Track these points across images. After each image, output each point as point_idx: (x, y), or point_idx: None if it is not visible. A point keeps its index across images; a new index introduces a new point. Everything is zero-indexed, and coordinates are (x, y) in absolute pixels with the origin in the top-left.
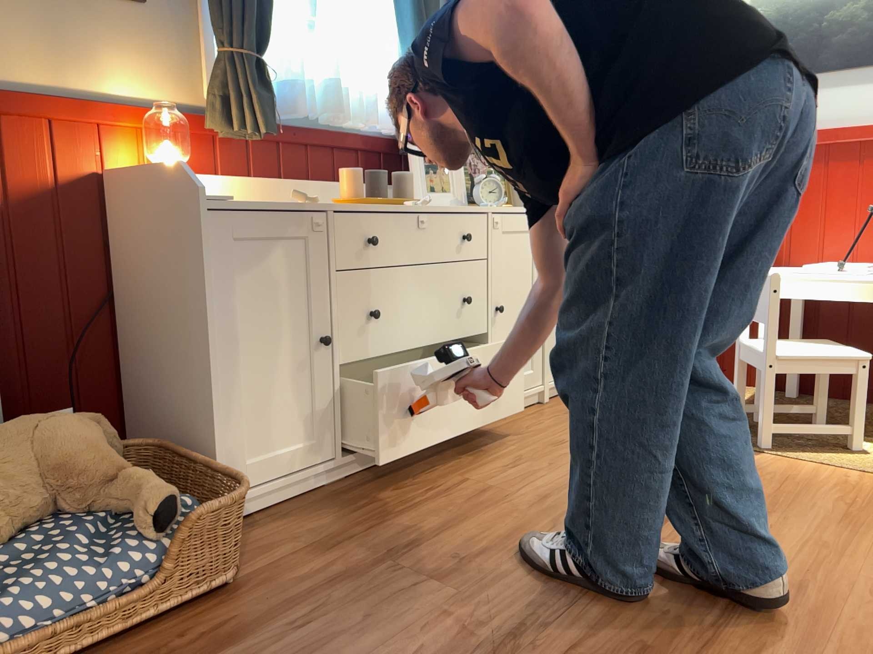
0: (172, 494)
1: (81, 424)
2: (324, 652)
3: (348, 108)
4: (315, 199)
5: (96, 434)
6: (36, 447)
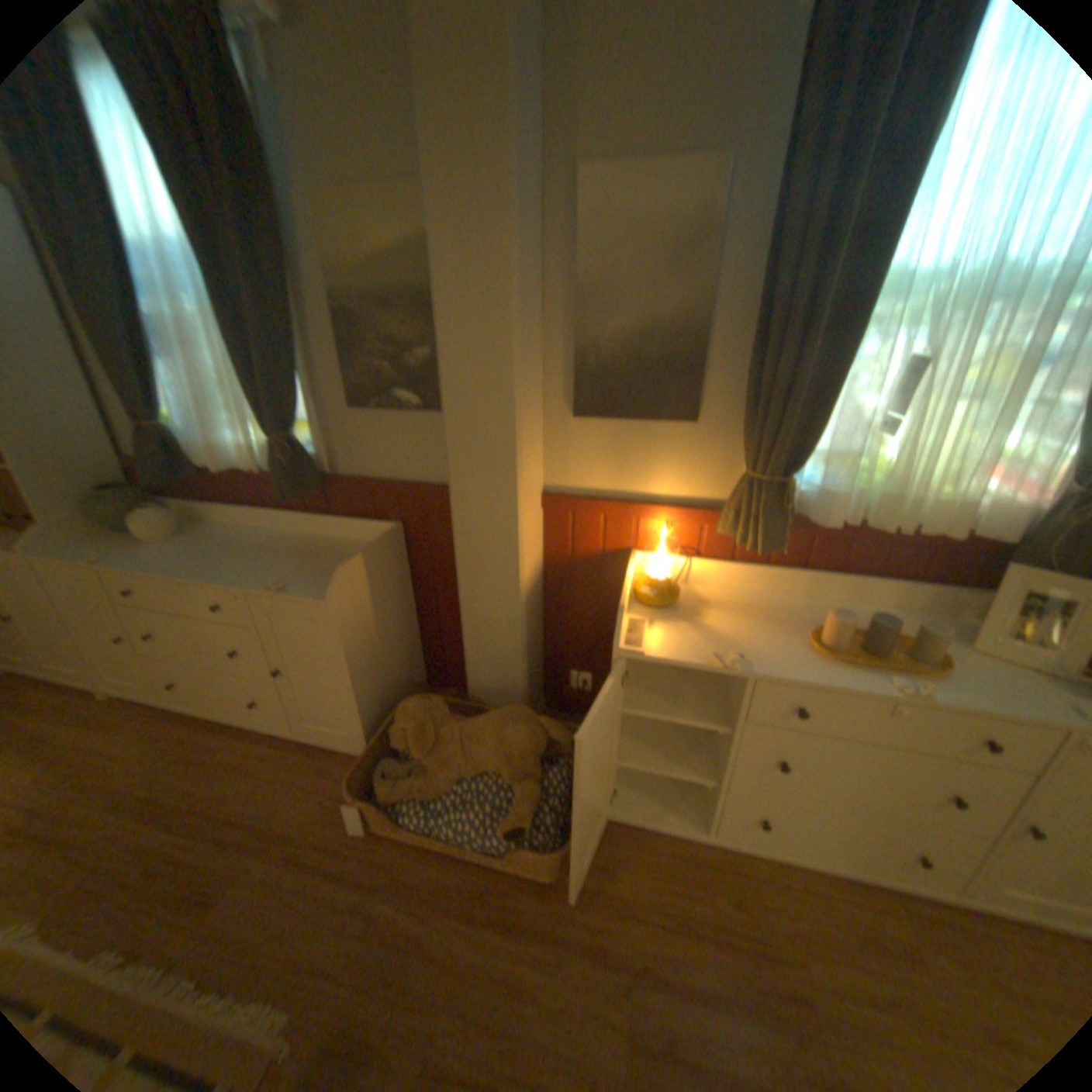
0: (525, 826)
1: (529, 735)
2: (521, 1005)
3: (930, 508)
4: (744, 662)
5: (534, 744)
6: (501, 739)
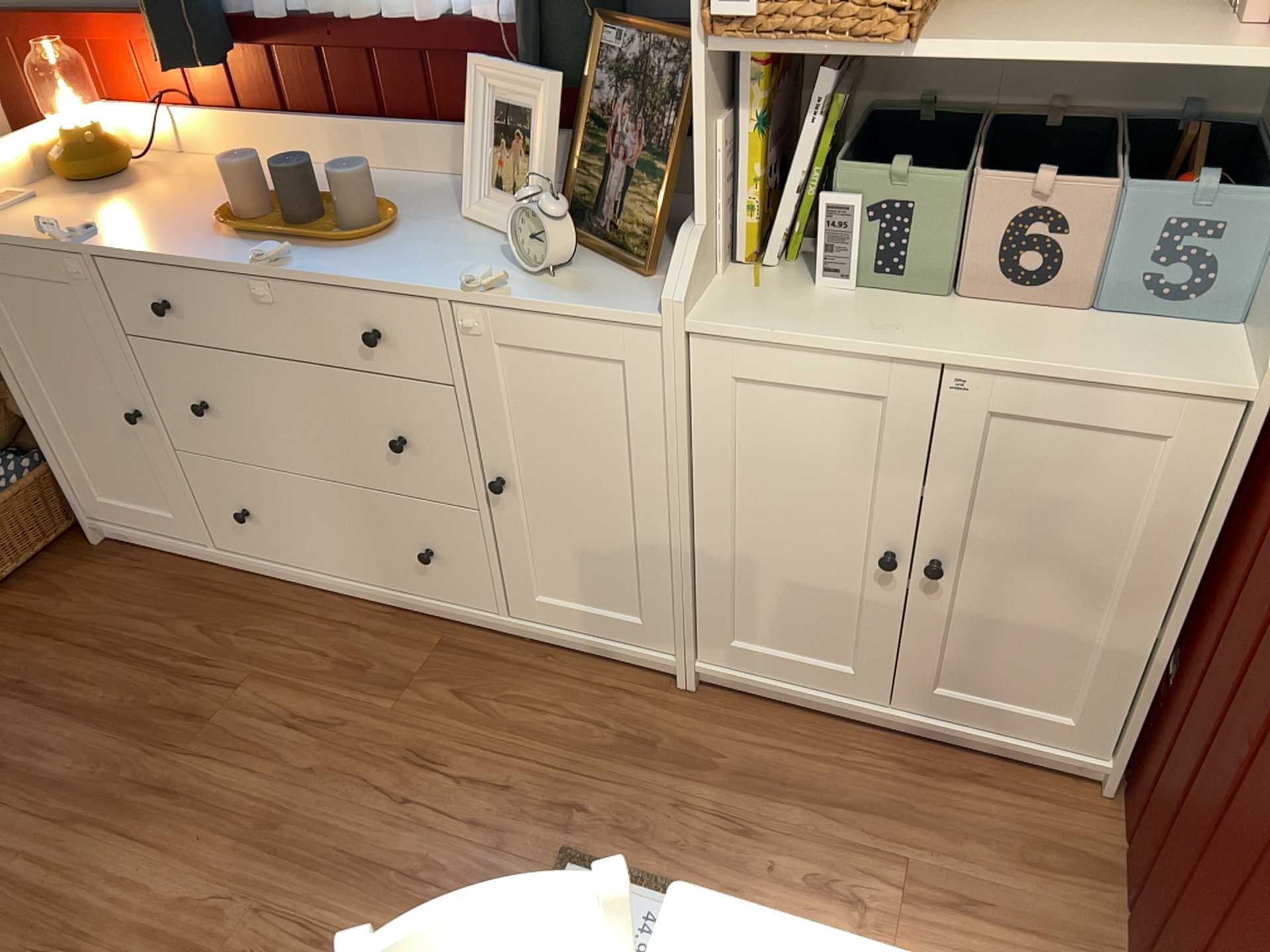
0: None
1: None
2: None
3: None
4: (92, 237)
5: None
6: None
